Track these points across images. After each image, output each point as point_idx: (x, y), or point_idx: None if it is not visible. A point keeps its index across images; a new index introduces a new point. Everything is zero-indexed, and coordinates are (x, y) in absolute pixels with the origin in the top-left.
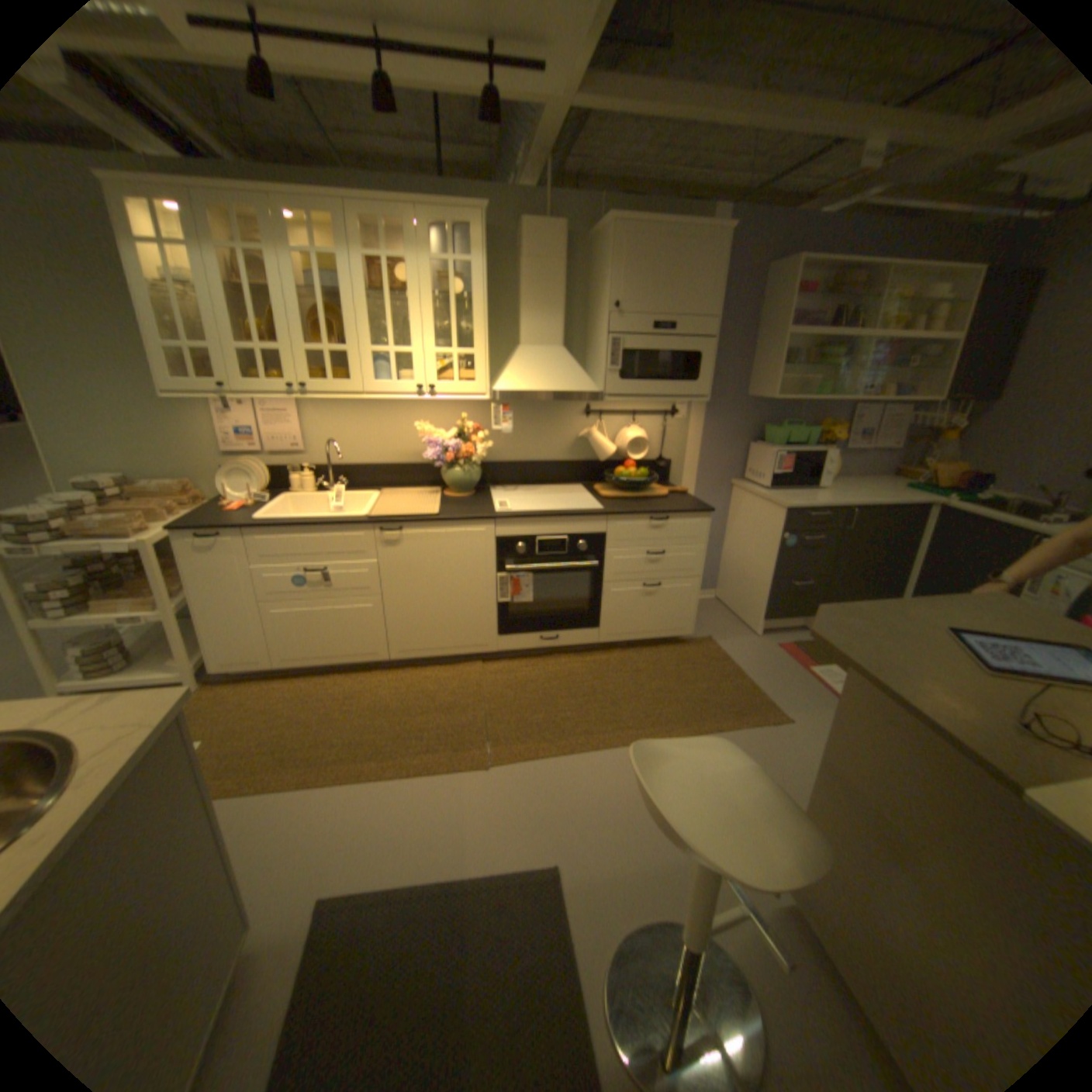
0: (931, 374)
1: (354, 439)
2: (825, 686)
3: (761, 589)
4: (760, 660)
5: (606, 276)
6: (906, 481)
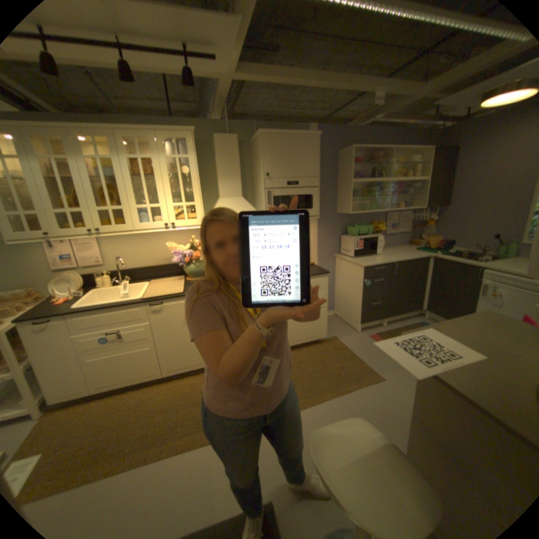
0: (418, 196)
1: (132, 254)
2: None
3: (357, 308)
4: (362, 346)
5: (260, 160)
6: (415, 246)
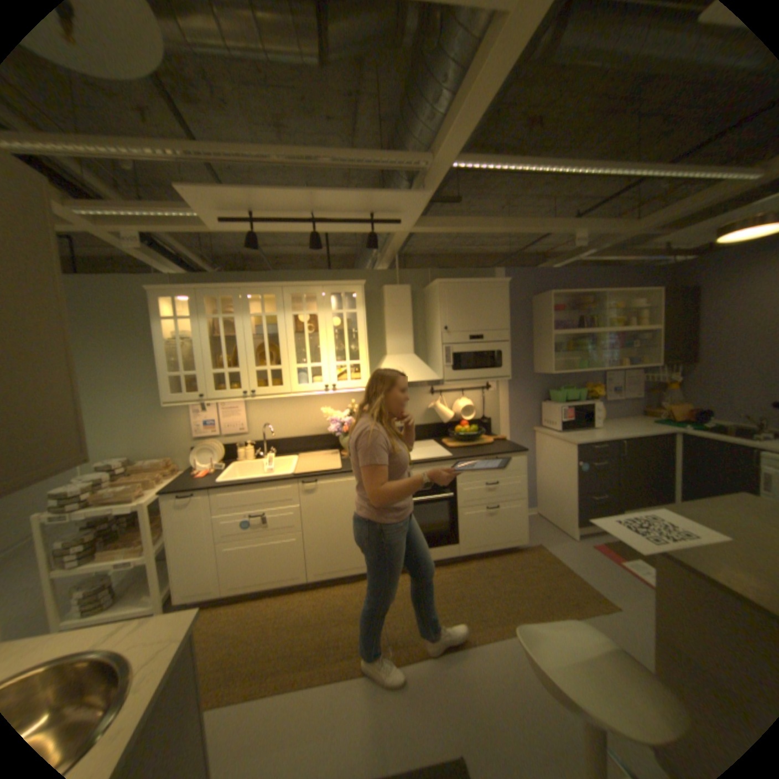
0: (650, 351)
1: (281, 421)
2: (638, 579)
3: (571, 504)
4: (583, 561)
5: (437, 313)
6: (653, 419)
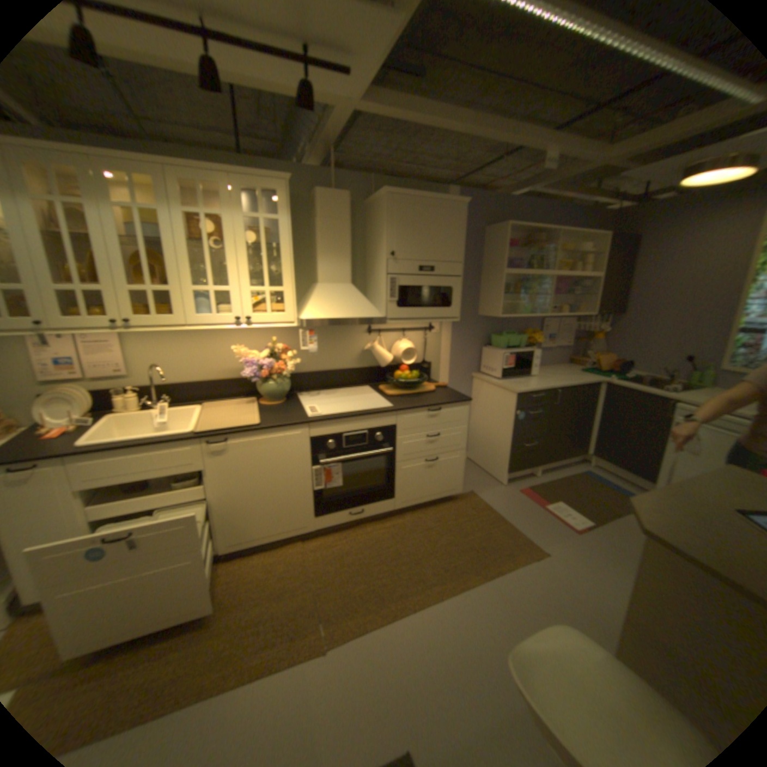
0: (586, 298)
1: (176, 361)
2: (560, 521)
3: (503, 451)
4: (512, 506)
5: (382, 232)
6: (578, 367)
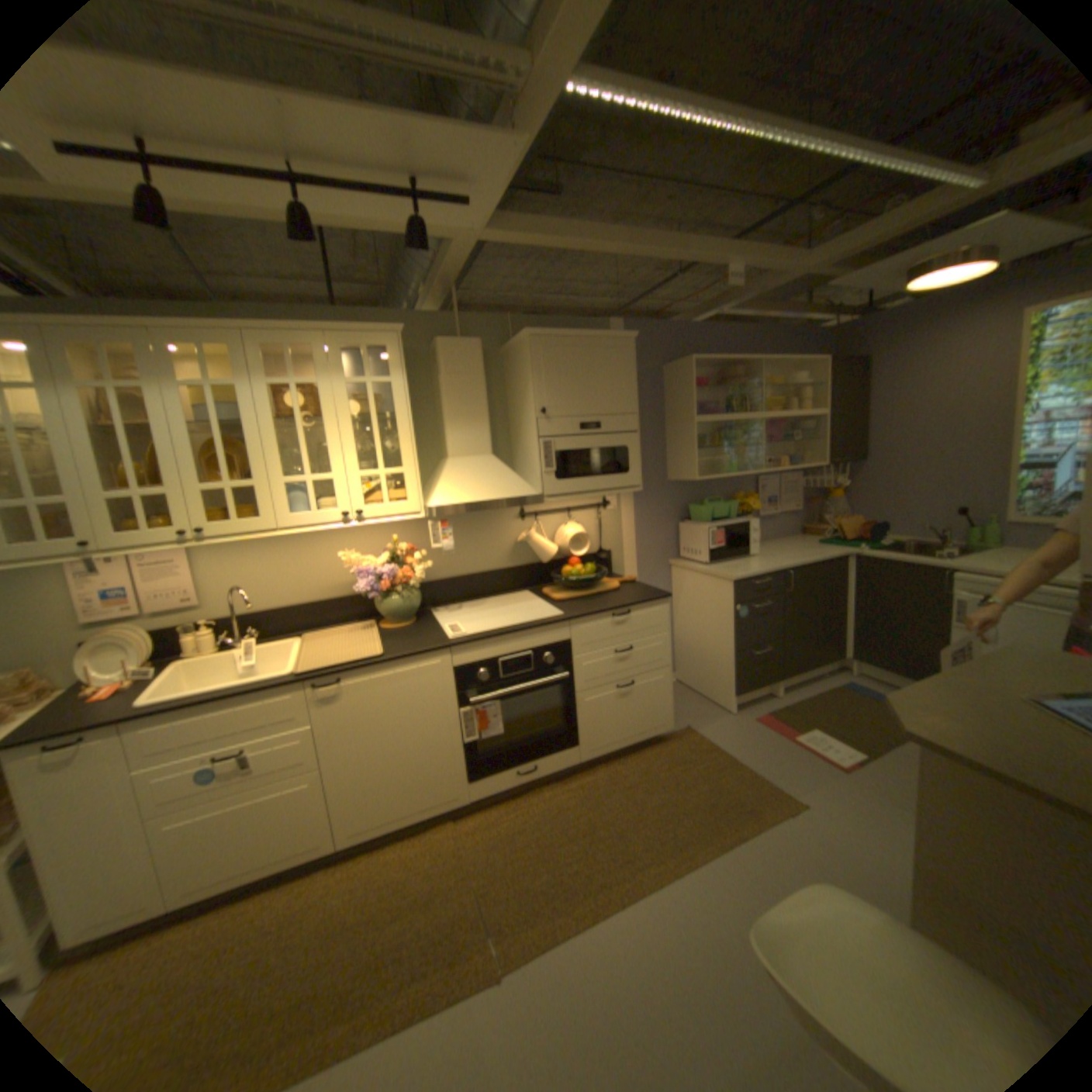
0: (810, 445)
1: (263, 580)
2: (817, 757)
3: (724, 664)
4: (746, 742)
5: (527, 386)
6: (813, 538)
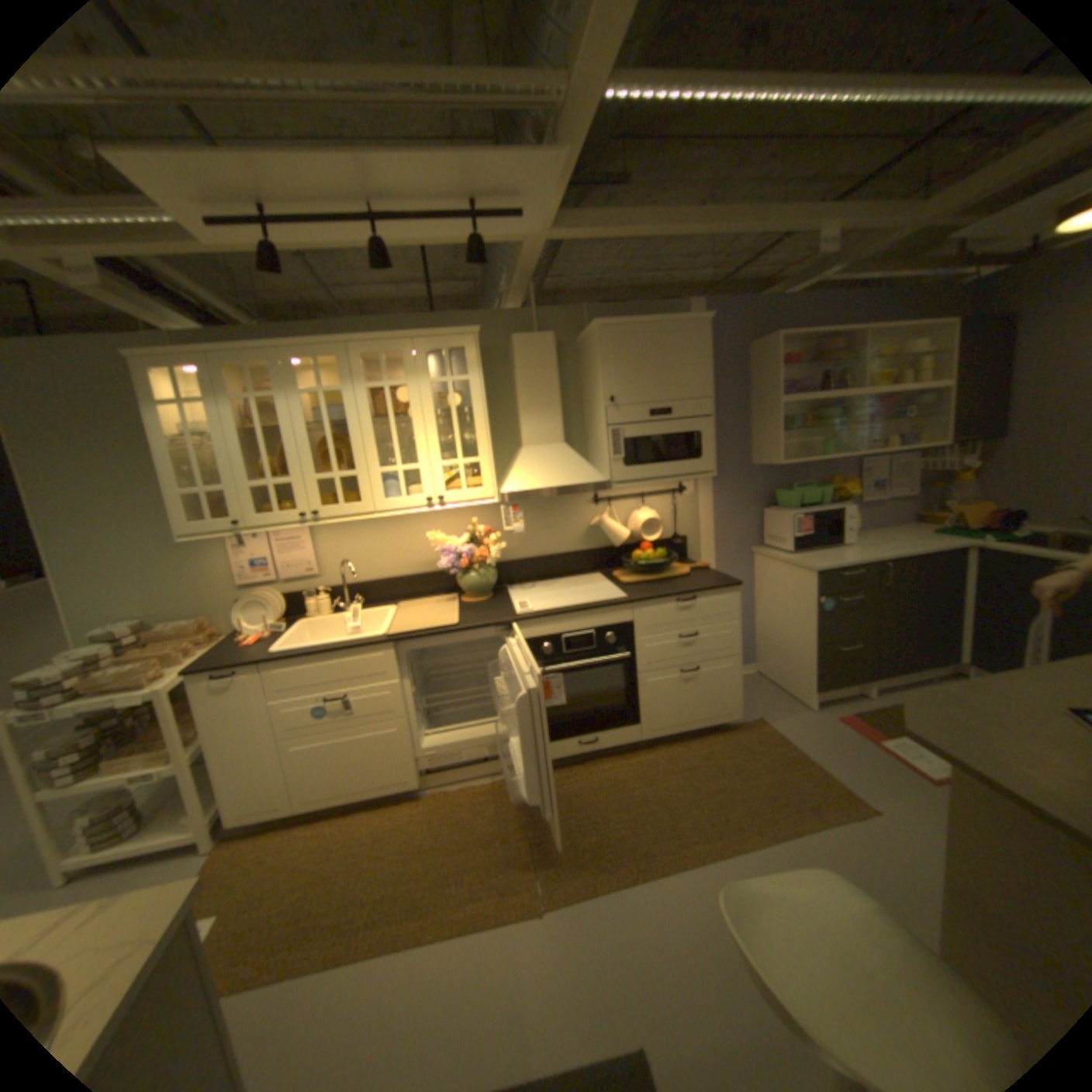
0: (931, 422)
1: (368, 555)
2: (905, 765)
3: (806, 659)
4: (823, 741)
5: (597, 375)
6: (931, 527)
